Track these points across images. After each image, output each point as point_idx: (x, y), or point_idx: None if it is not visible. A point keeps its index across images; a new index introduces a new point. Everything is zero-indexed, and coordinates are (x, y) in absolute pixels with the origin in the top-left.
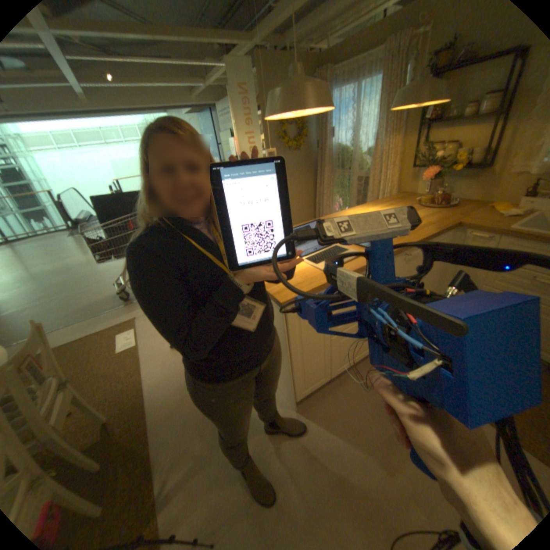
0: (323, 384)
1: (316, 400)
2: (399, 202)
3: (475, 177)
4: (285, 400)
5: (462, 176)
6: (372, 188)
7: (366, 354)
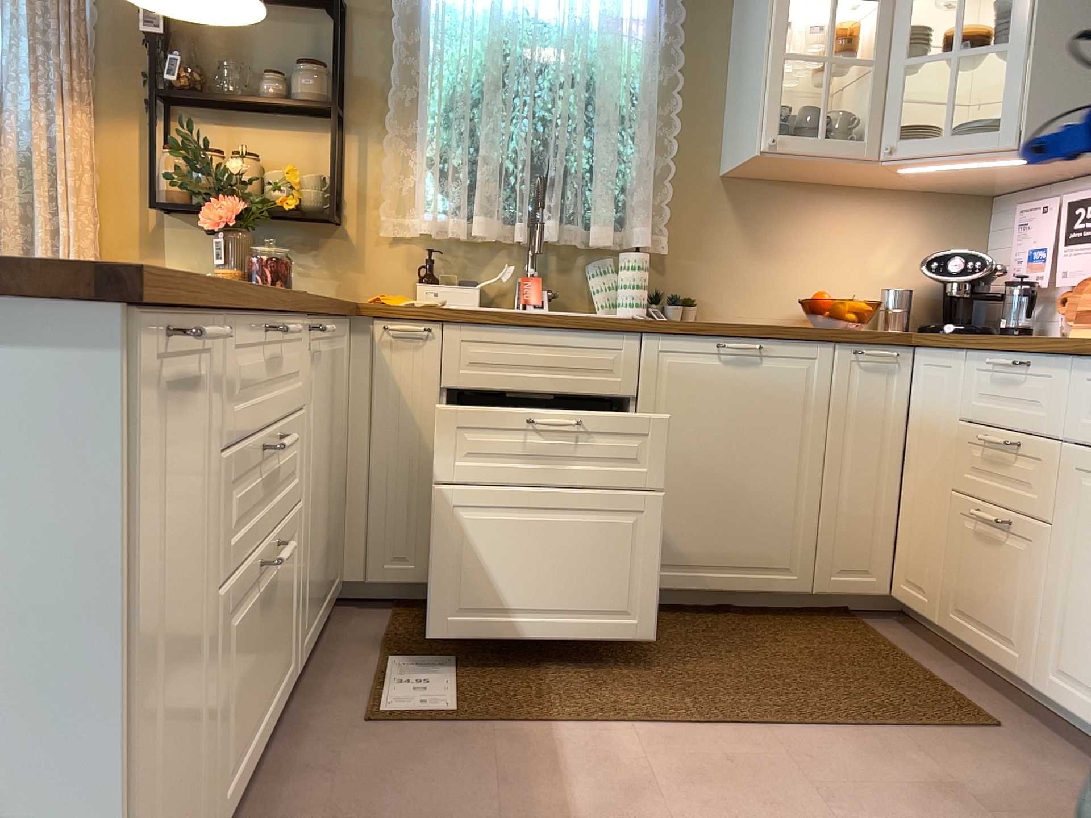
0: None
1: None
2: None
3: (312, 248)
4: None
5: (282, 246)
6: None
7: (265, 727)
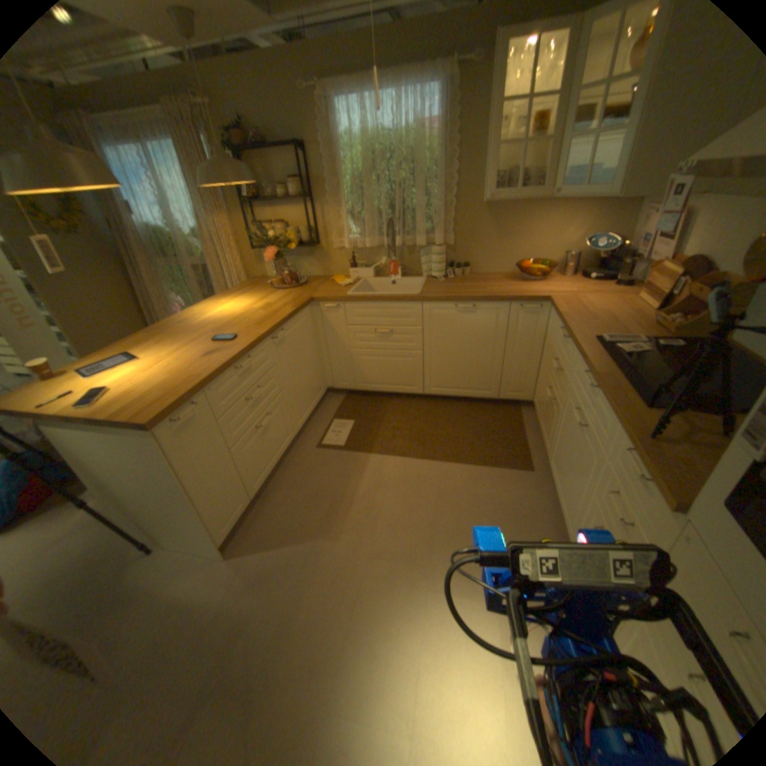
0: (242, 511)
1: (241, 534)
2: (251, 289)
3: (310, 255)
4: (201, 560)
5: (299, 256)
6: (215, 278)
7: (277, 457)
